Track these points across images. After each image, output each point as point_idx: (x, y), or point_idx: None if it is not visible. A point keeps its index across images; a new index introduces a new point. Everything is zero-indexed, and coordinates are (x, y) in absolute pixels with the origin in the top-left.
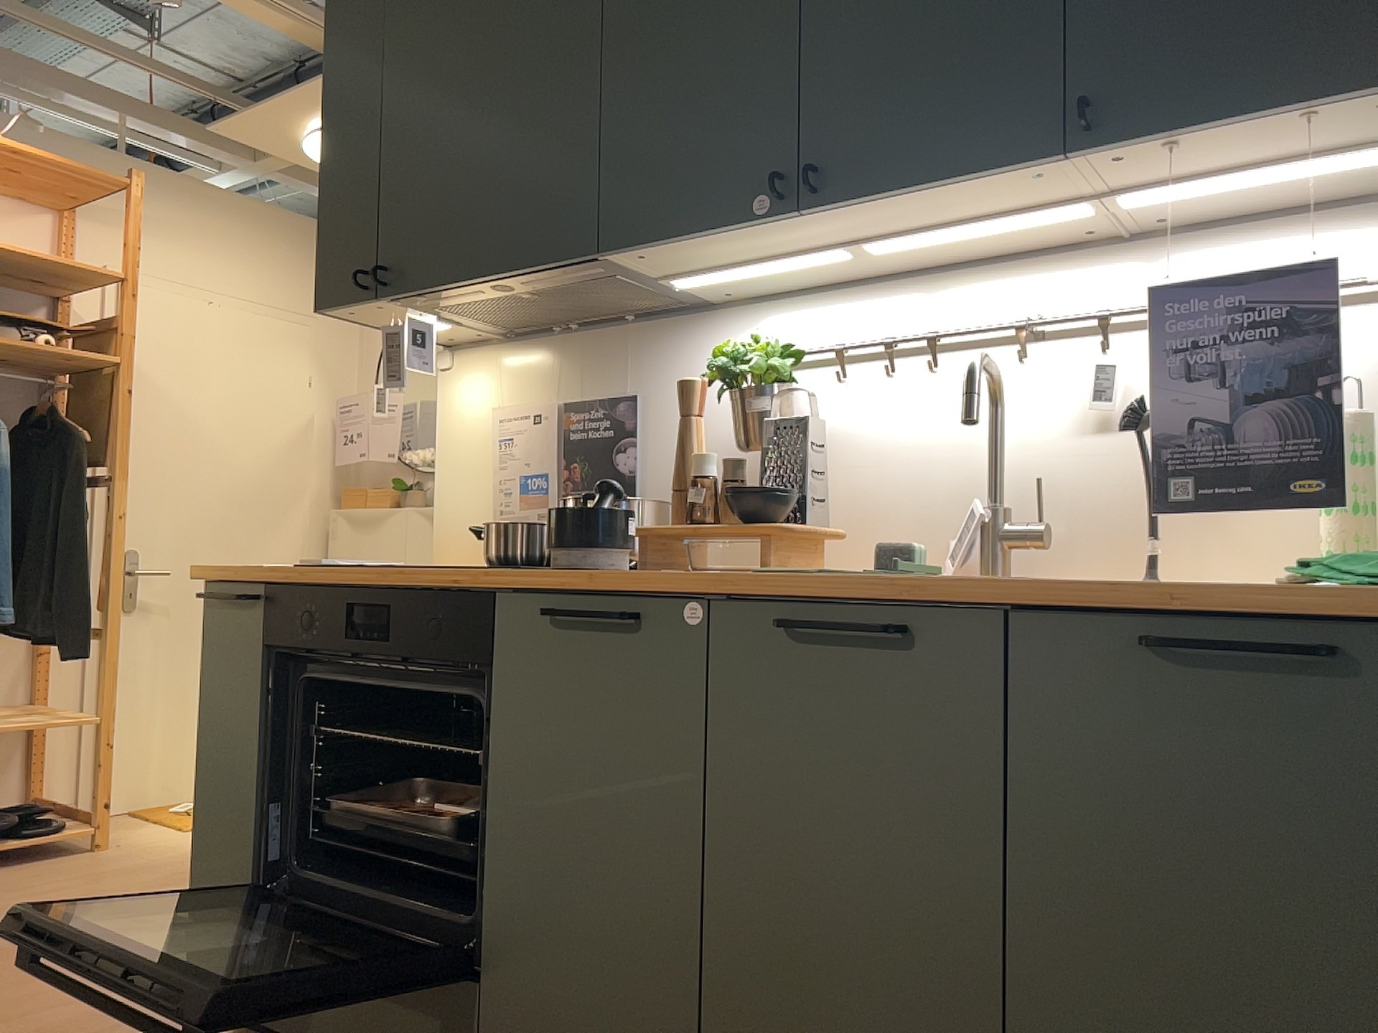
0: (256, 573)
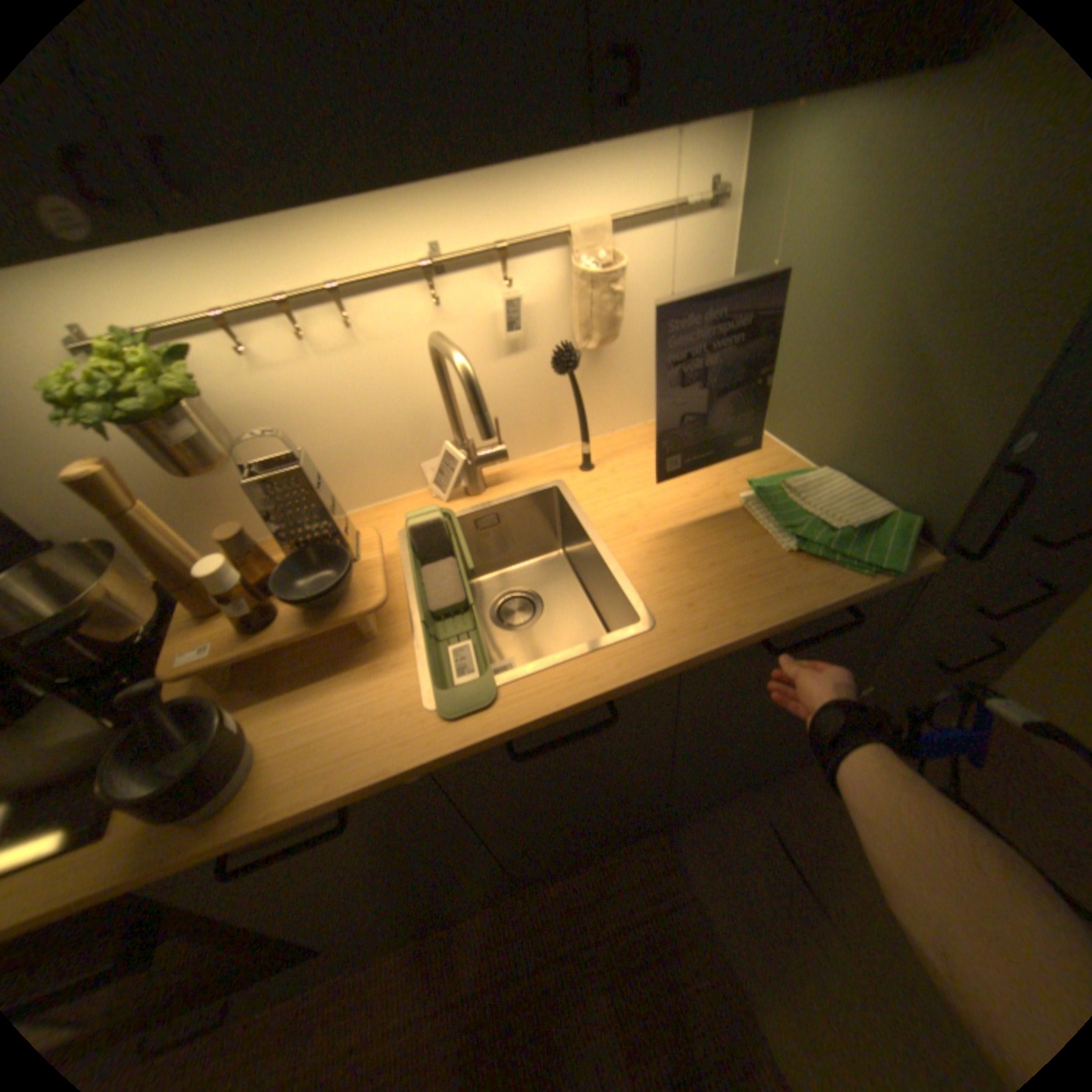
0: None
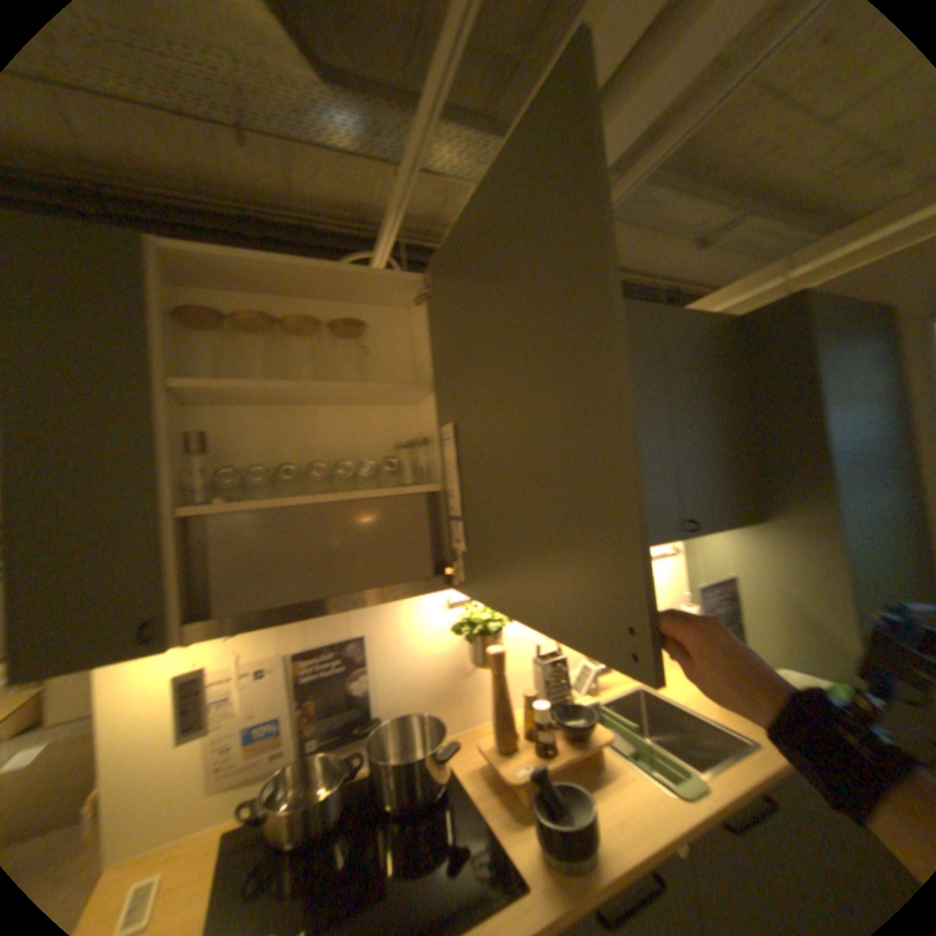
0: None
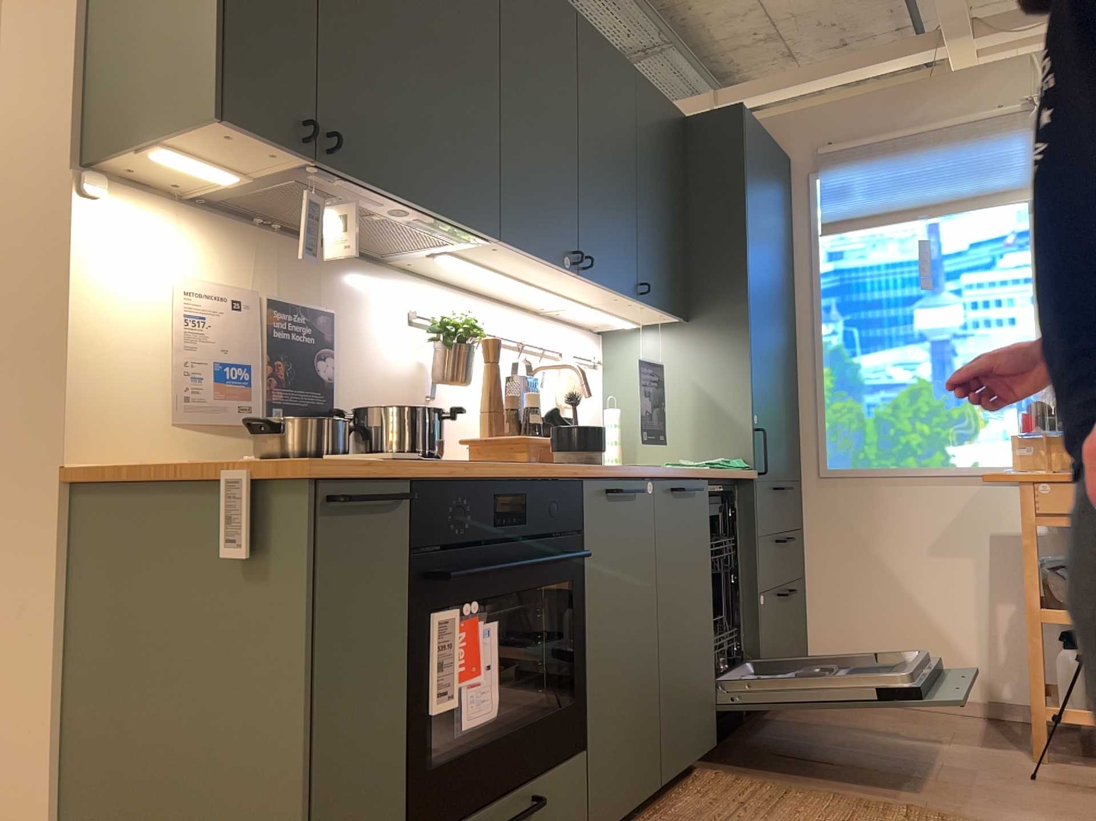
0: (413, 469)
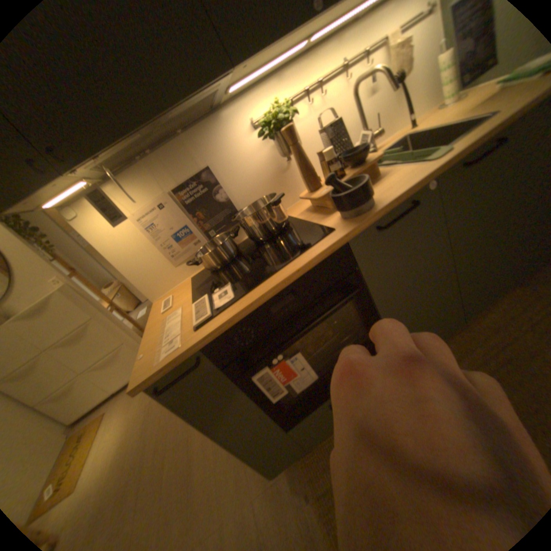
0: (193, 349)
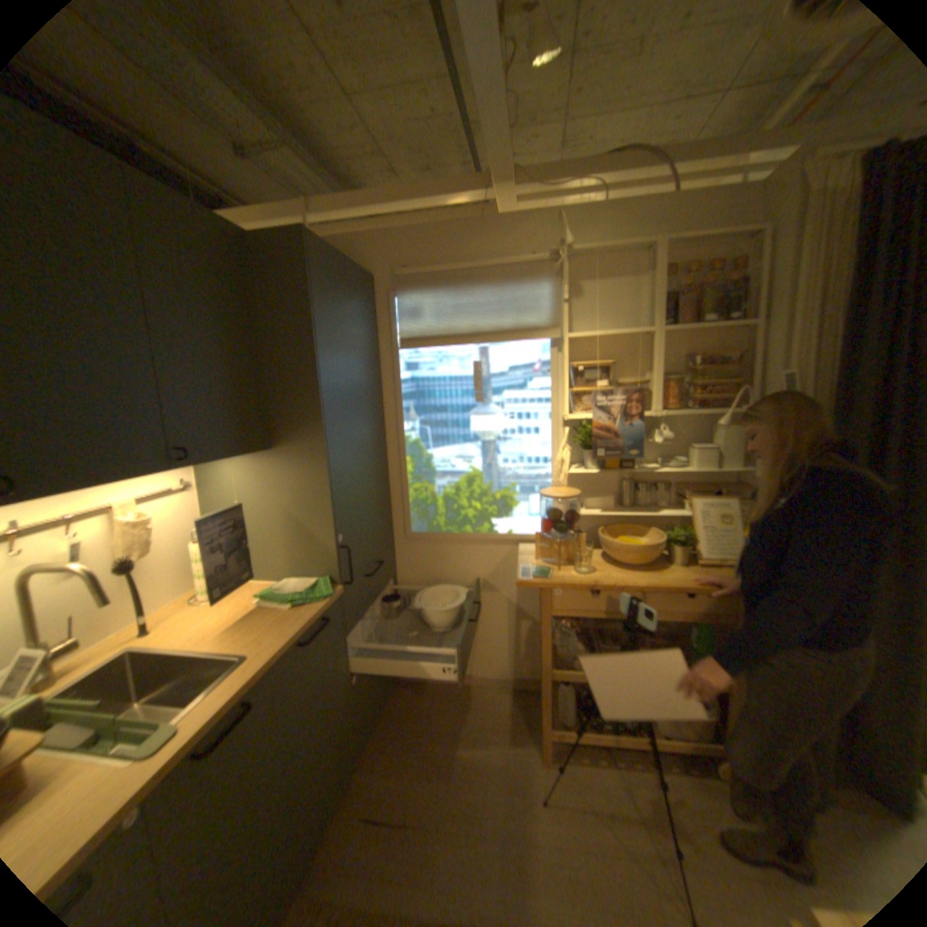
0: None
